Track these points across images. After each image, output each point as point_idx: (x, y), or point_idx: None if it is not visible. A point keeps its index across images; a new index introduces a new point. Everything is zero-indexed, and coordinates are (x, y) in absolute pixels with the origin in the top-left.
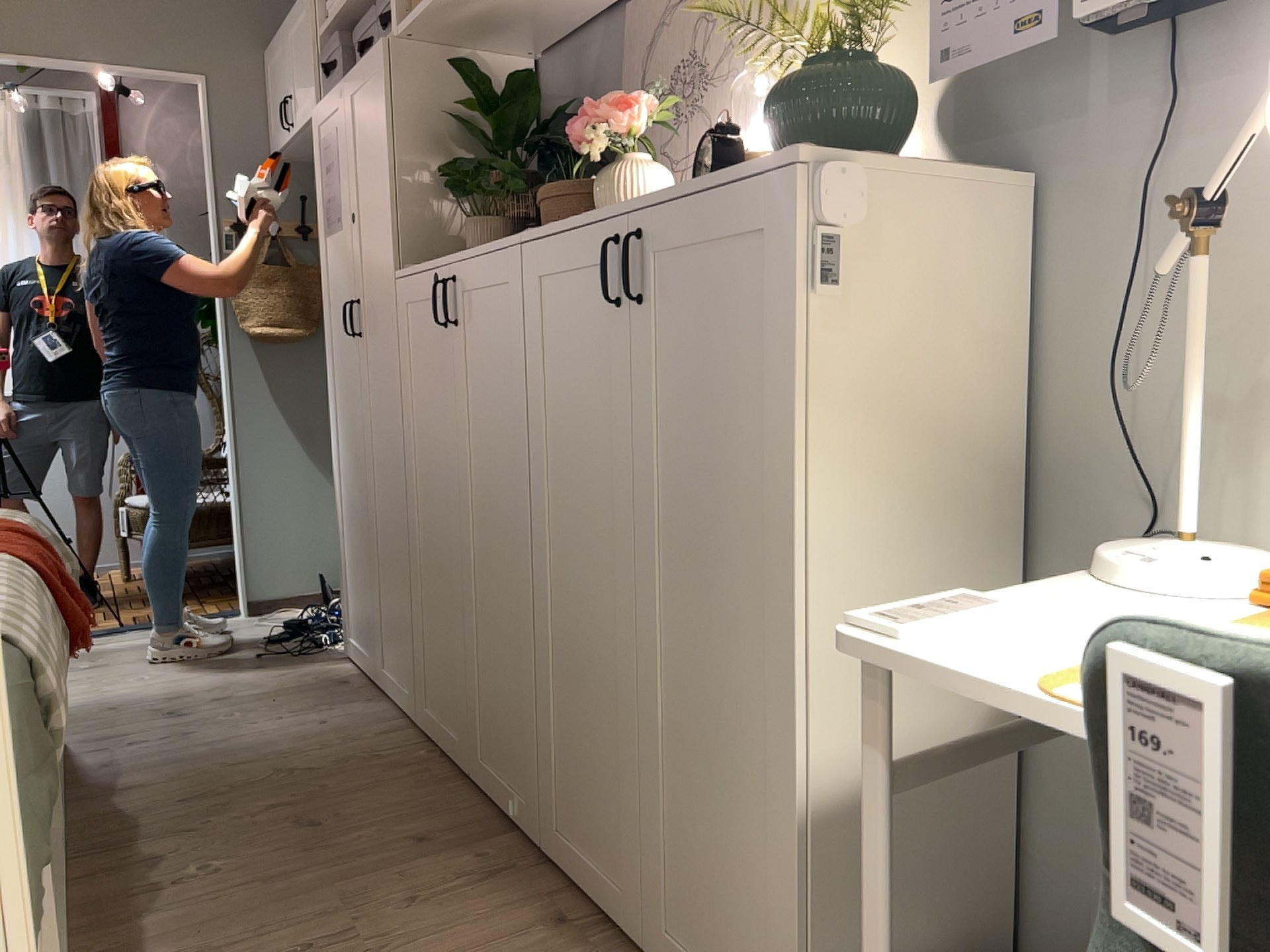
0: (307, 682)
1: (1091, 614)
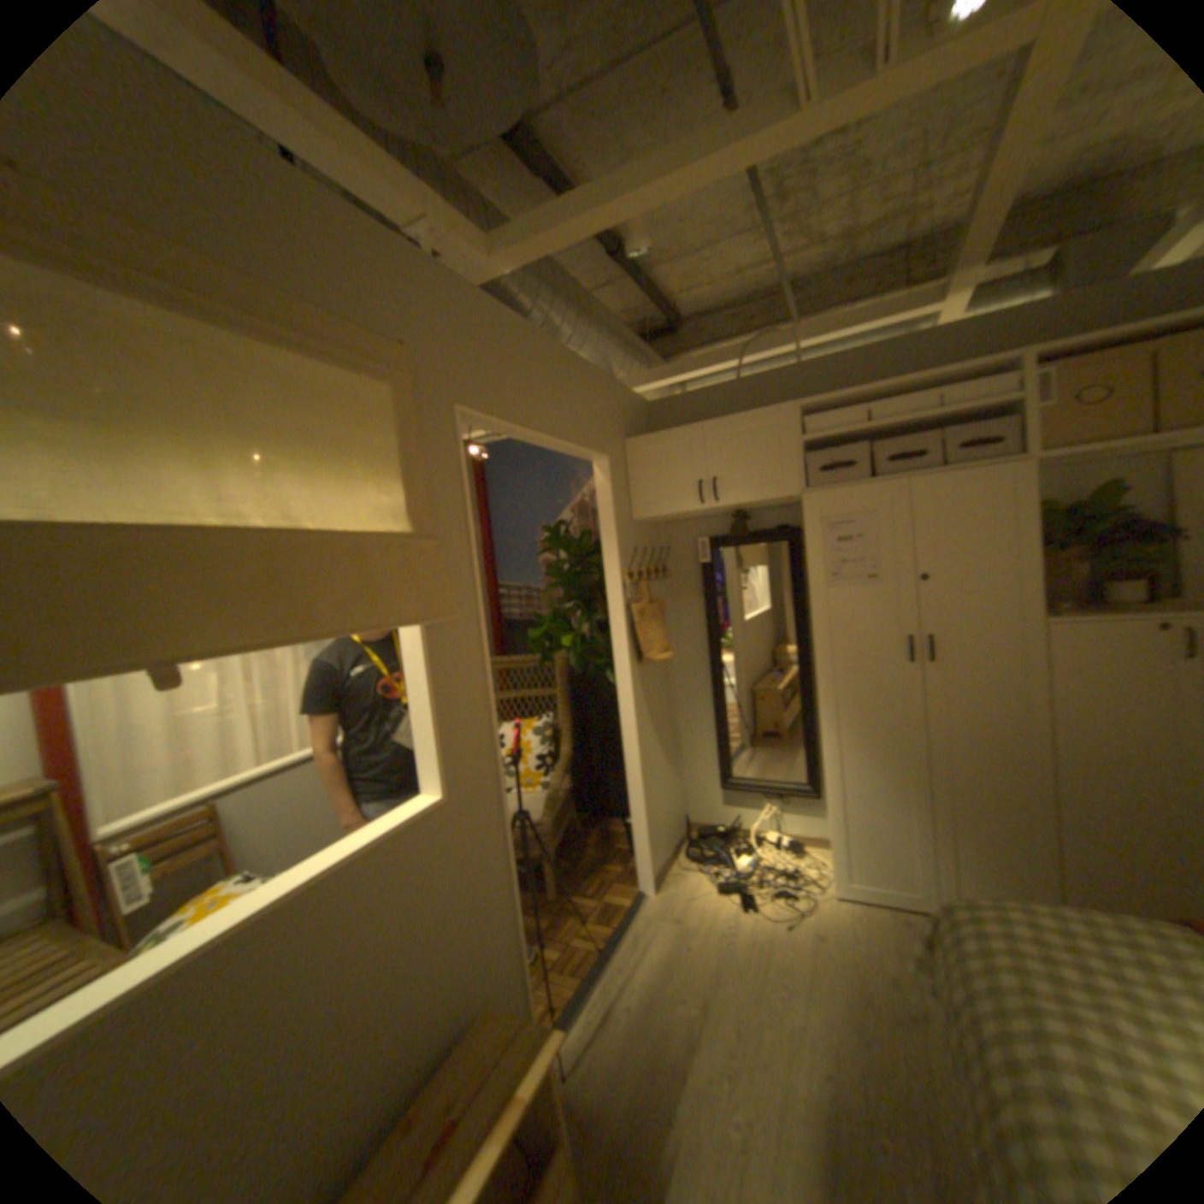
0: (888, 939)
1: None
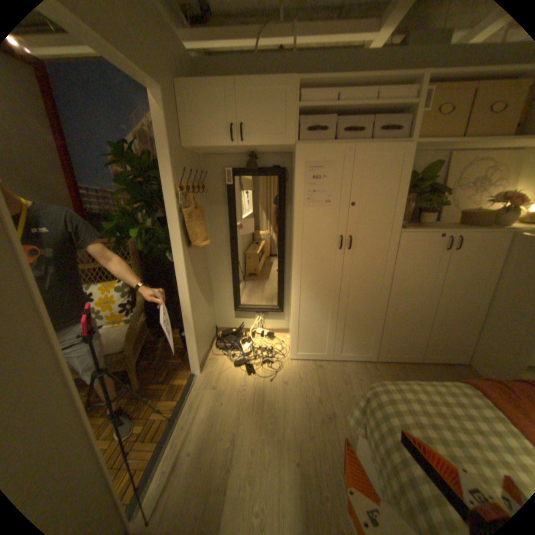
0: (314, 375)
1: None
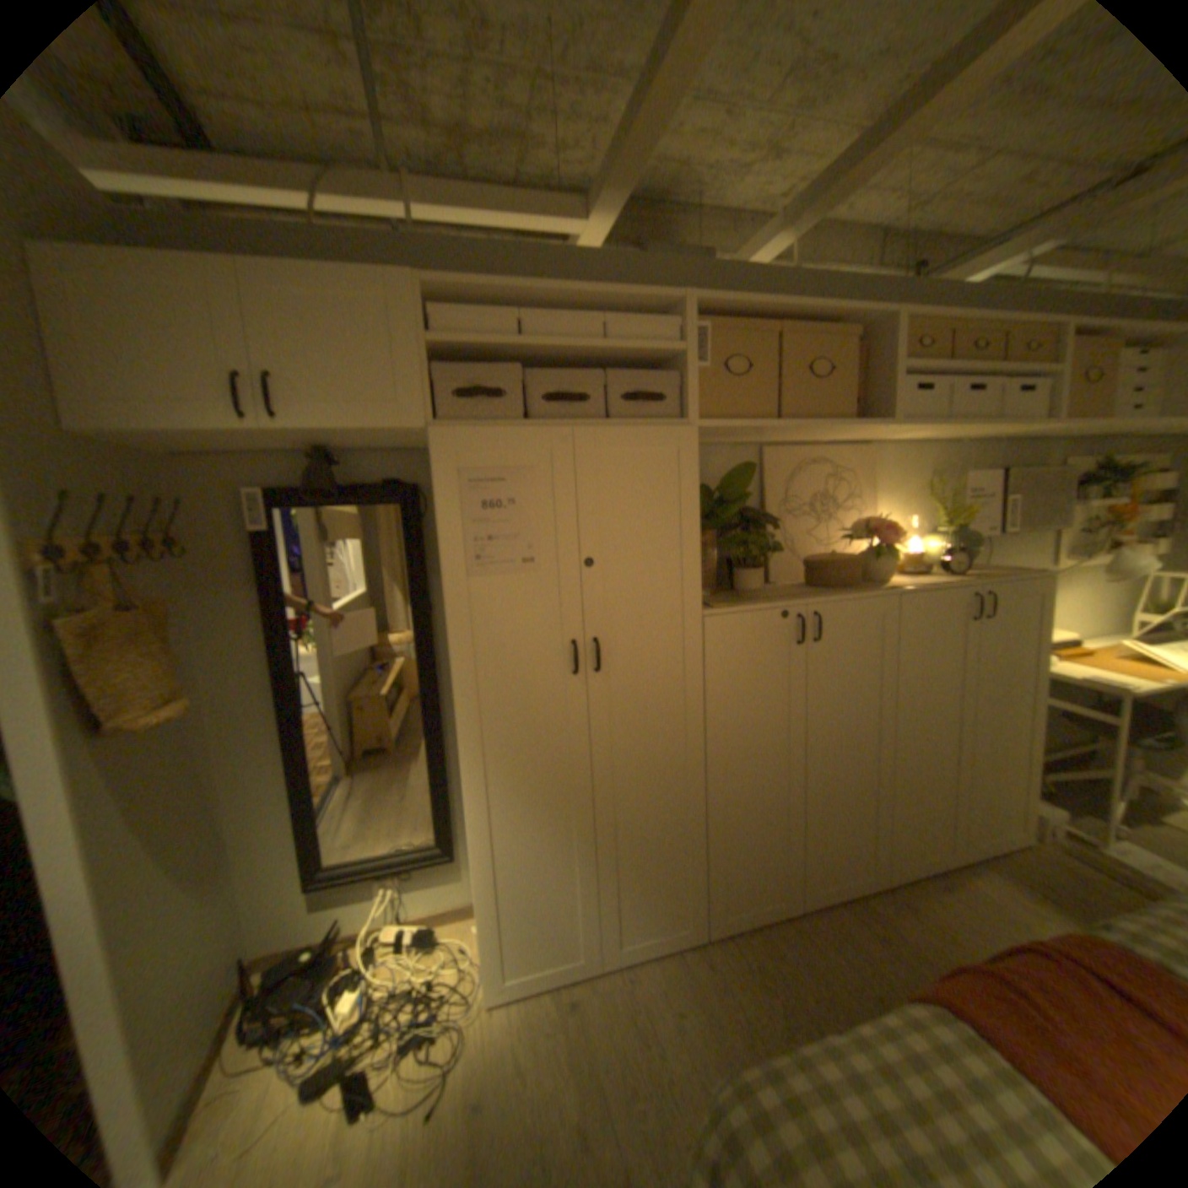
0: (556, 1043)
1: (1068, 673)
